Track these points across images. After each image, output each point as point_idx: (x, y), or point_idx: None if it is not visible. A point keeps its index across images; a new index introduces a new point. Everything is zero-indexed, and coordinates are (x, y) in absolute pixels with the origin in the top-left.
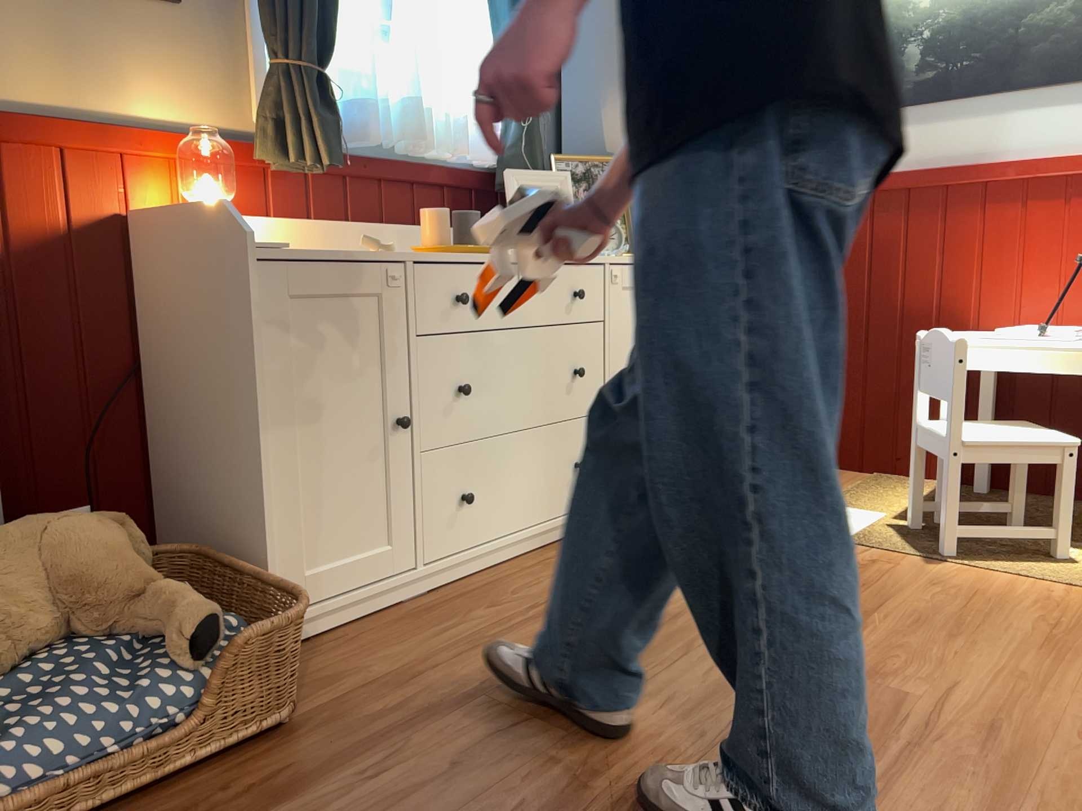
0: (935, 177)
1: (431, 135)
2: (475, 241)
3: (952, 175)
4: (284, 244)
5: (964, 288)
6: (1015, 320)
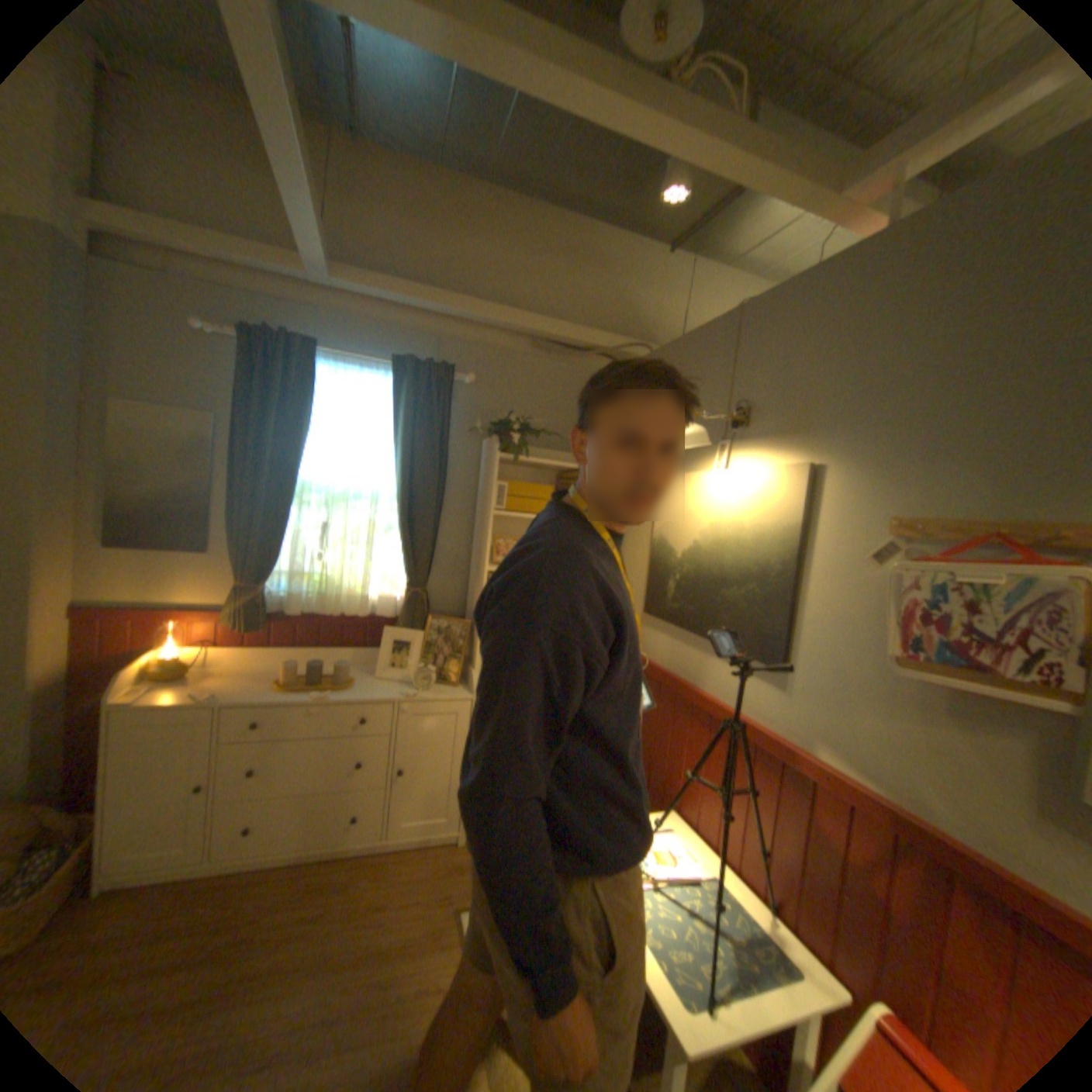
0: (670, 684)
1: (354, 603)
2: (315, 681)
3: (677, 688)
4: (133, 704)
5: (678, 777)
6: (698, 825)
